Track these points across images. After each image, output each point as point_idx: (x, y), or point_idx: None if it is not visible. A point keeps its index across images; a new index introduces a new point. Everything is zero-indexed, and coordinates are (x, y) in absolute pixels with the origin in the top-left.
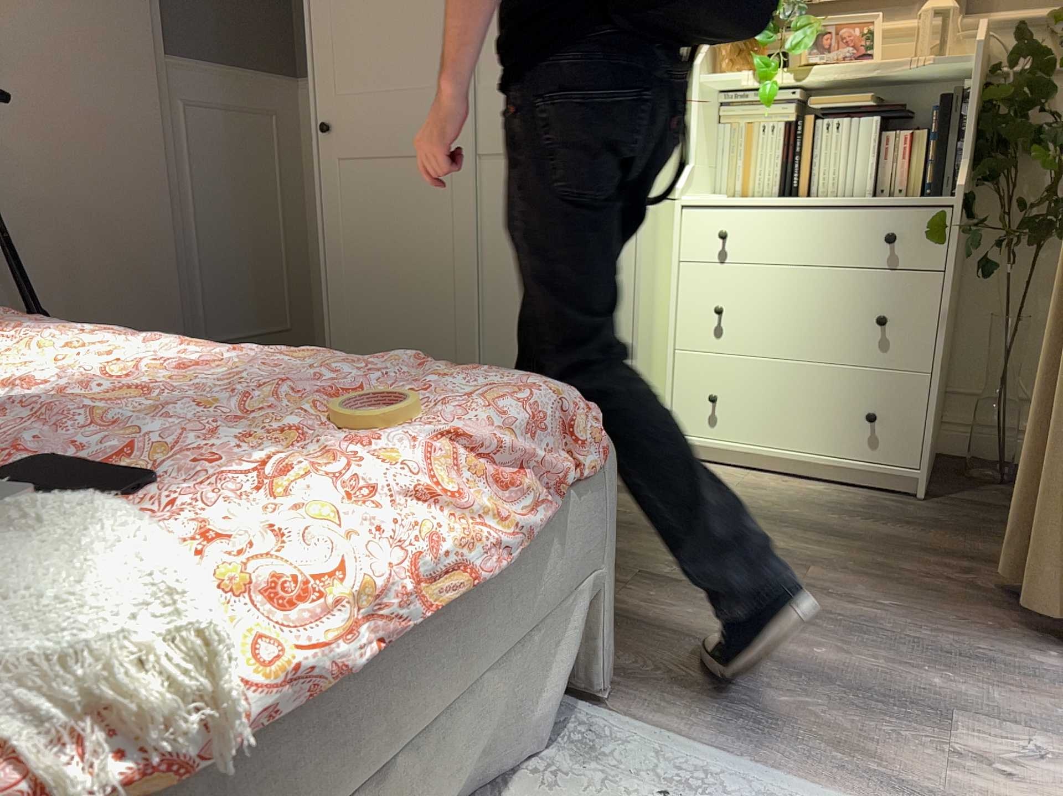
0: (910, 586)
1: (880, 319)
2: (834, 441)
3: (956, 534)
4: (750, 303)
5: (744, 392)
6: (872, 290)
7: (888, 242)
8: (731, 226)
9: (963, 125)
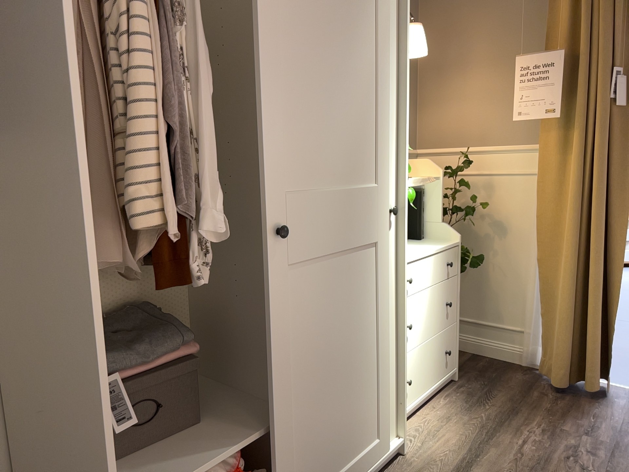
0: (564, 410)
1: (451, 304)
2: (439, 372)
3: (497, 385)
4: (416, 316)
5: (415, 370)
6: (445, 291)
7: (452, 266)
8: (409, 274)
9: (425, 205)
